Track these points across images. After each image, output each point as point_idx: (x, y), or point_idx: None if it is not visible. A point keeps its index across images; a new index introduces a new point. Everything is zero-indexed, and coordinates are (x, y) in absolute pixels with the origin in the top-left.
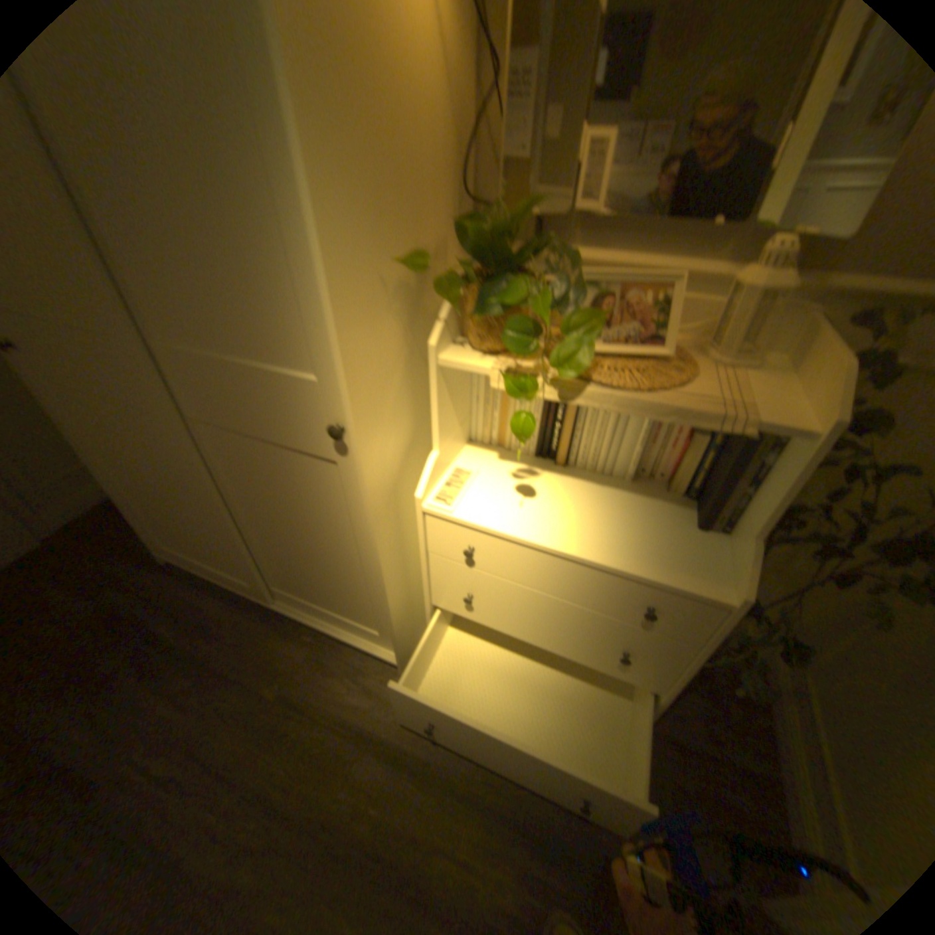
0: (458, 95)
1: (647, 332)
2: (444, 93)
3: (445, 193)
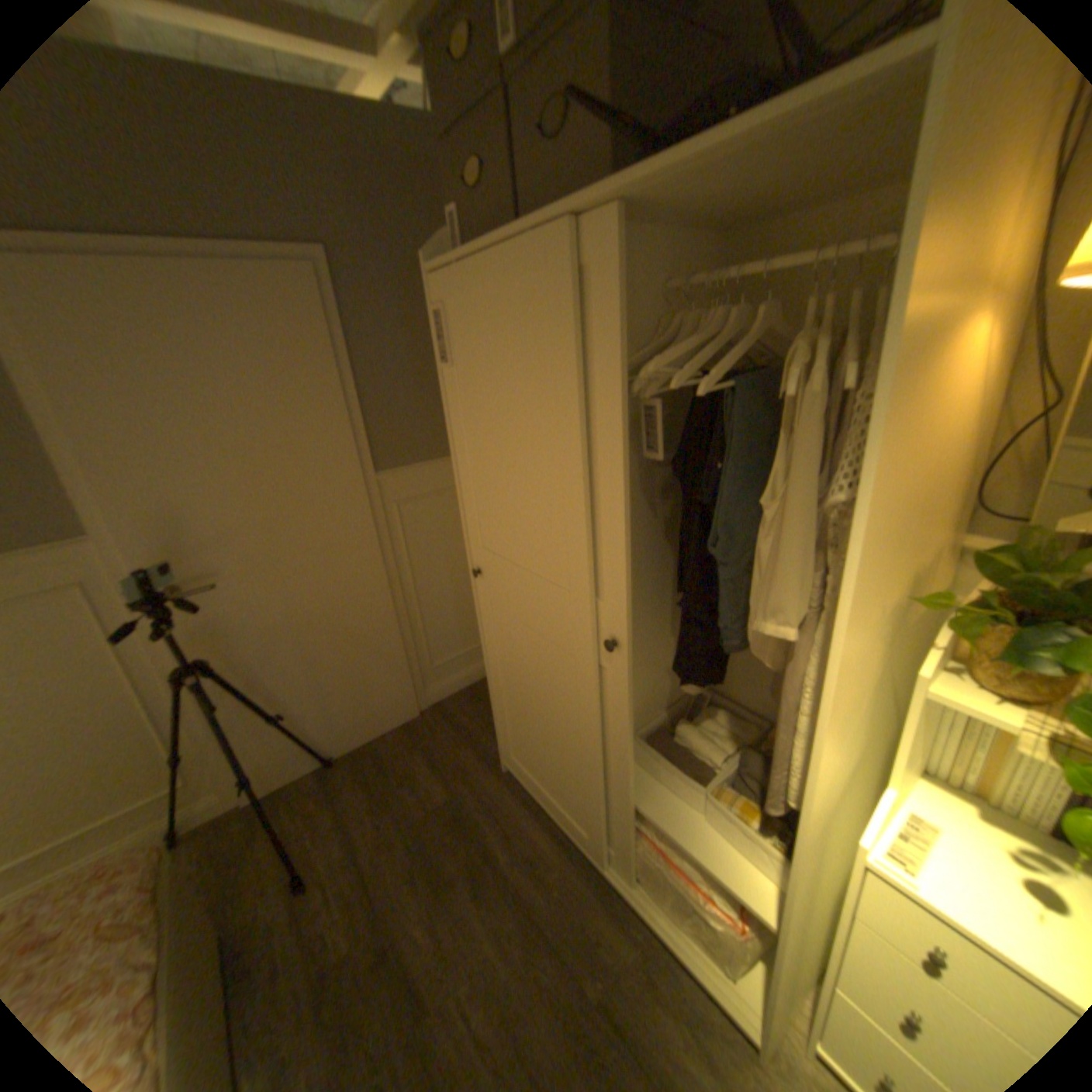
0: (988, 418)
1: None
2: (977, 424)
3: (955, 508)
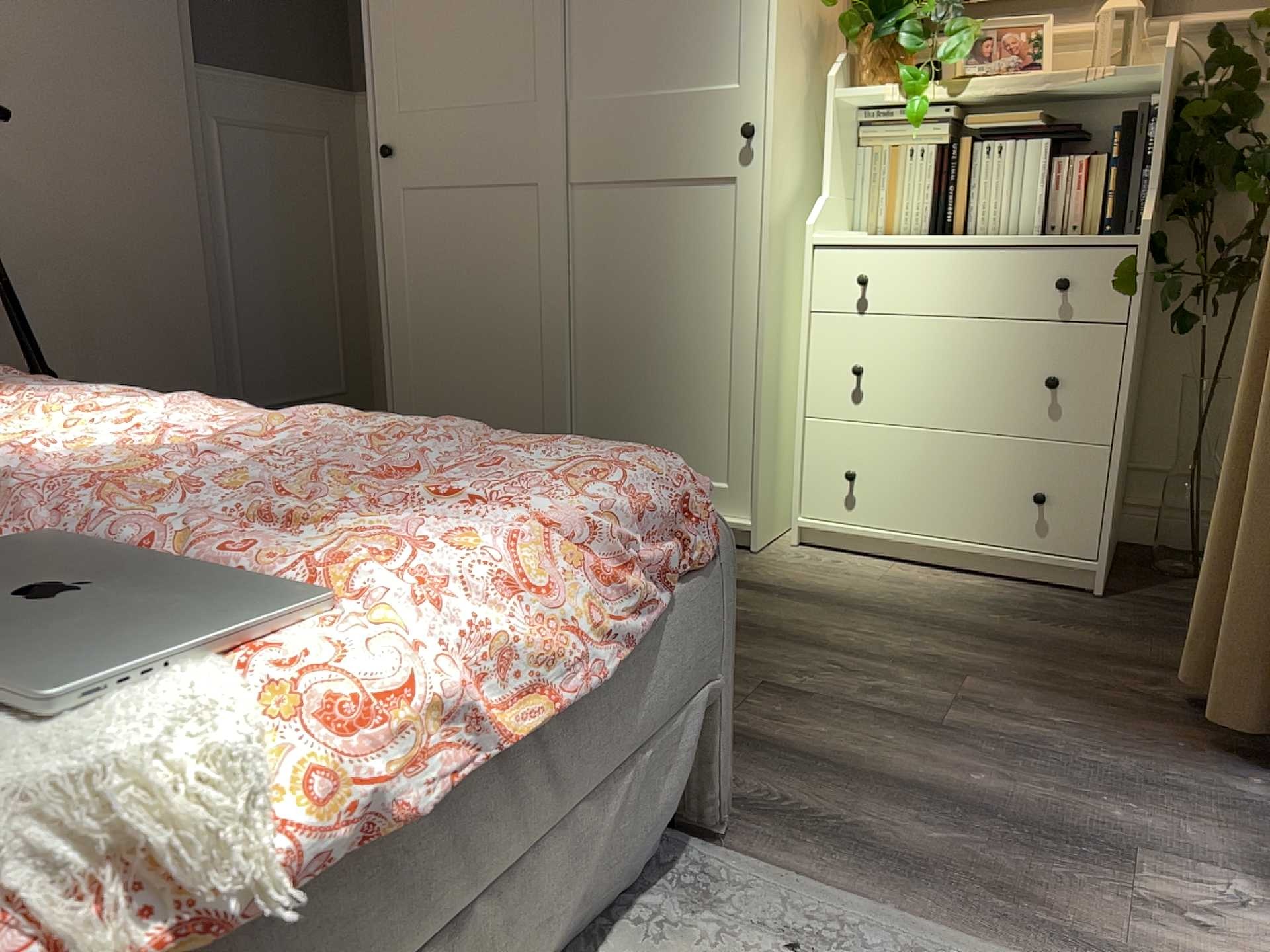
0: None
1: (1026, 62)
2: None
3: None
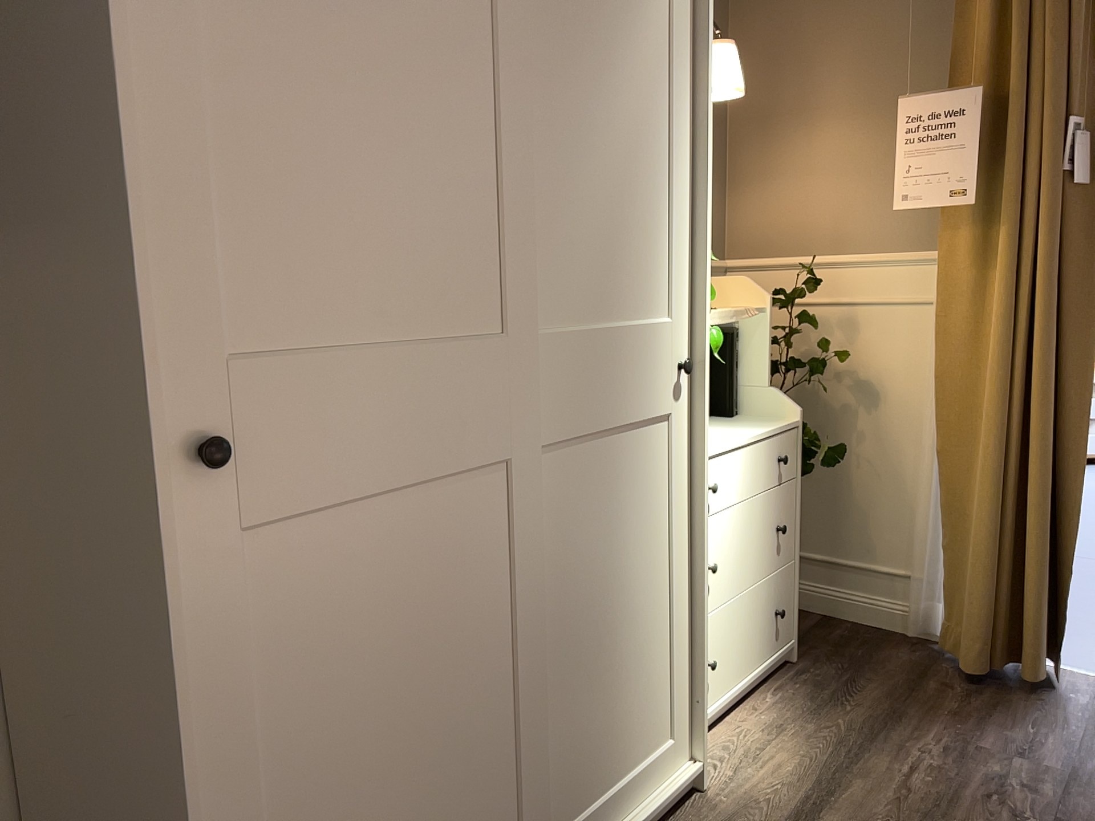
0: None
1: None
2: None
3: None
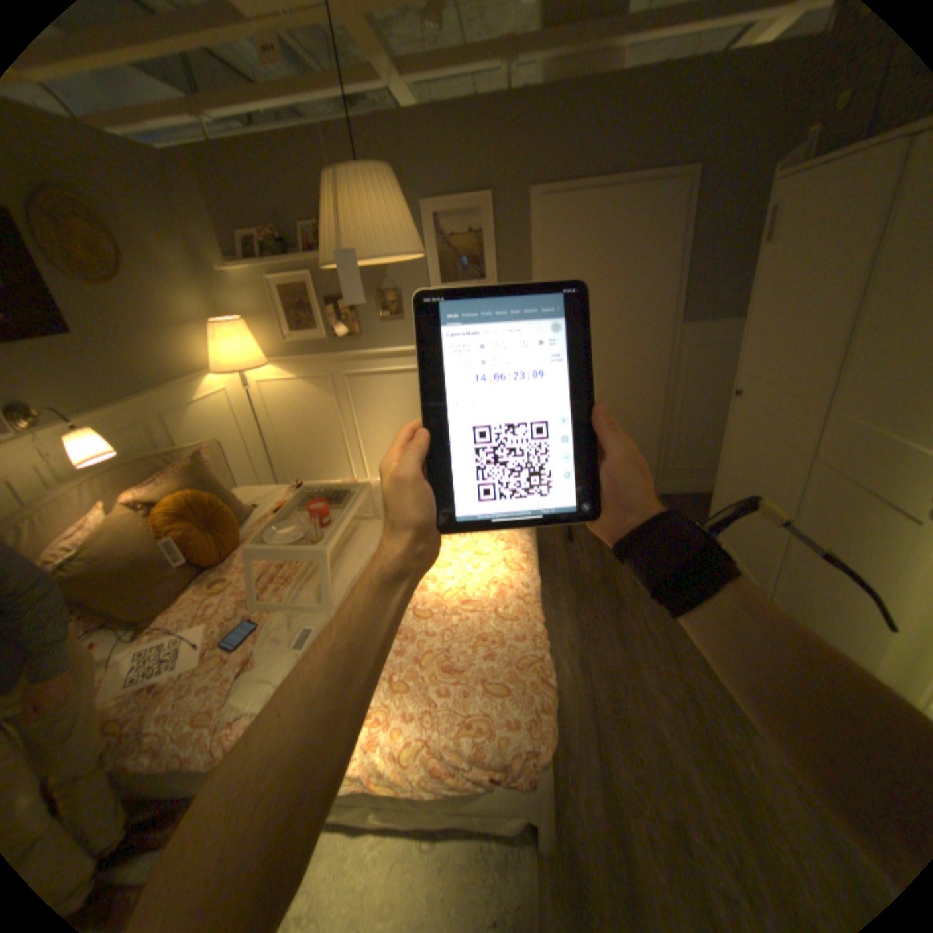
0: None
1: None
2: None
3: None
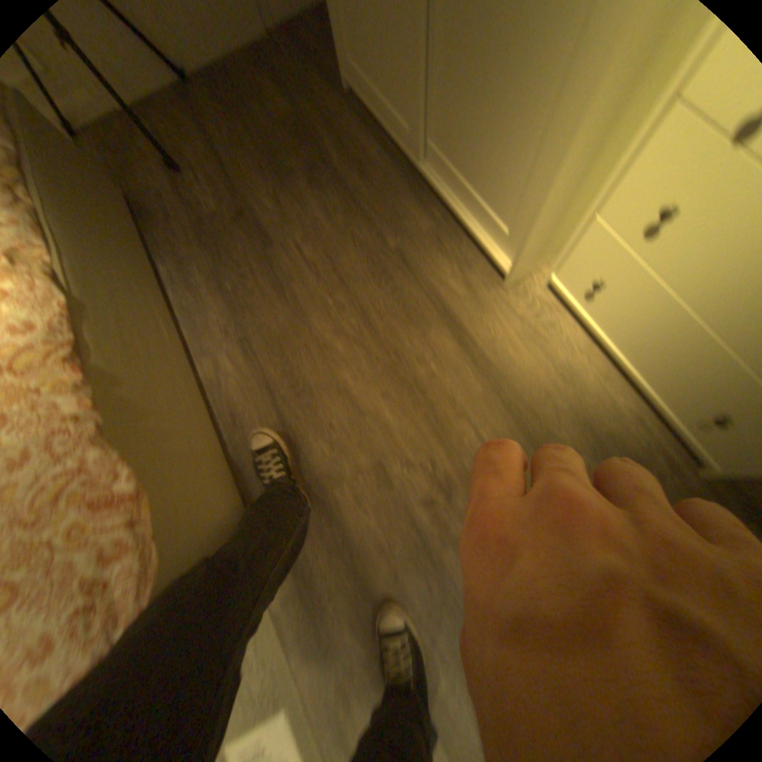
0: None
1: None
2: None
3: None
